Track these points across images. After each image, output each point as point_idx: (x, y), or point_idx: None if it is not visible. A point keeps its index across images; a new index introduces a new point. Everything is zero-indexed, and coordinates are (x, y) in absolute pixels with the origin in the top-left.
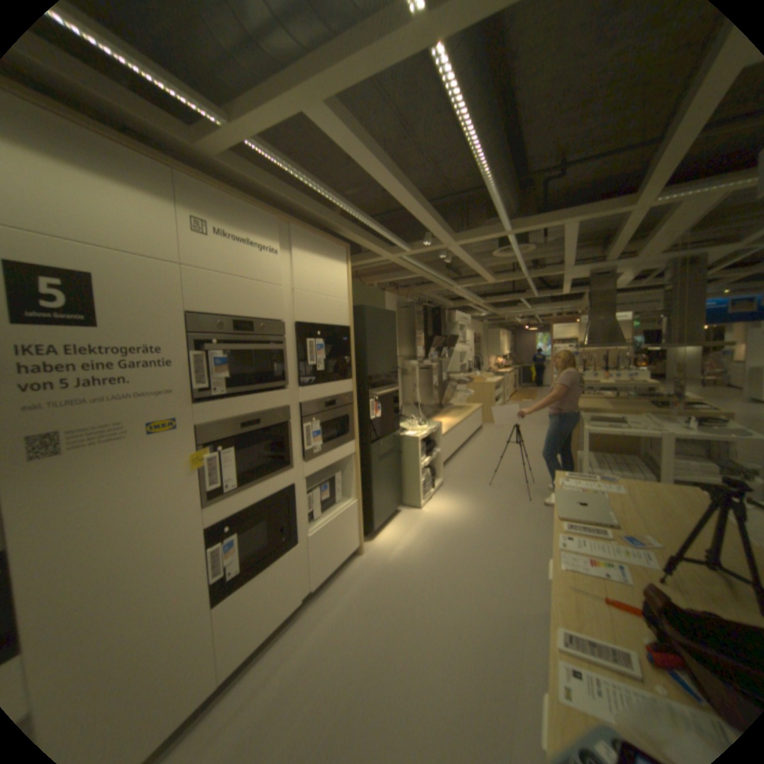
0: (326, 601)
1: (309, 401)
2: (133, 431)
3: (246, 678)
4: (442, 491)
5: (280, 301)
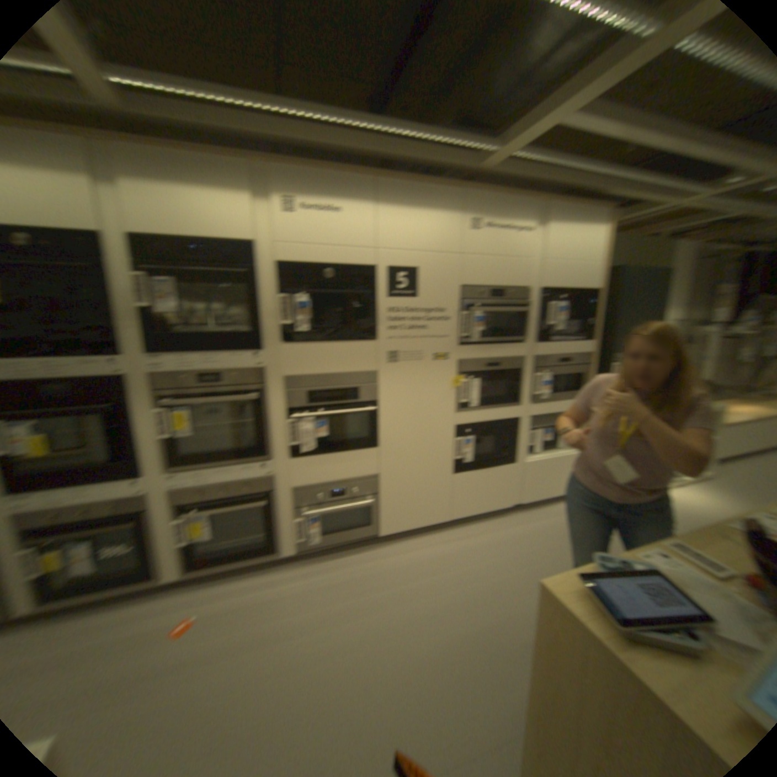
0: (531, 517)
1: (542, 356)
2: (424, 358)
3: (465, 529)
4: (706, 485)
5: (527, 271)
